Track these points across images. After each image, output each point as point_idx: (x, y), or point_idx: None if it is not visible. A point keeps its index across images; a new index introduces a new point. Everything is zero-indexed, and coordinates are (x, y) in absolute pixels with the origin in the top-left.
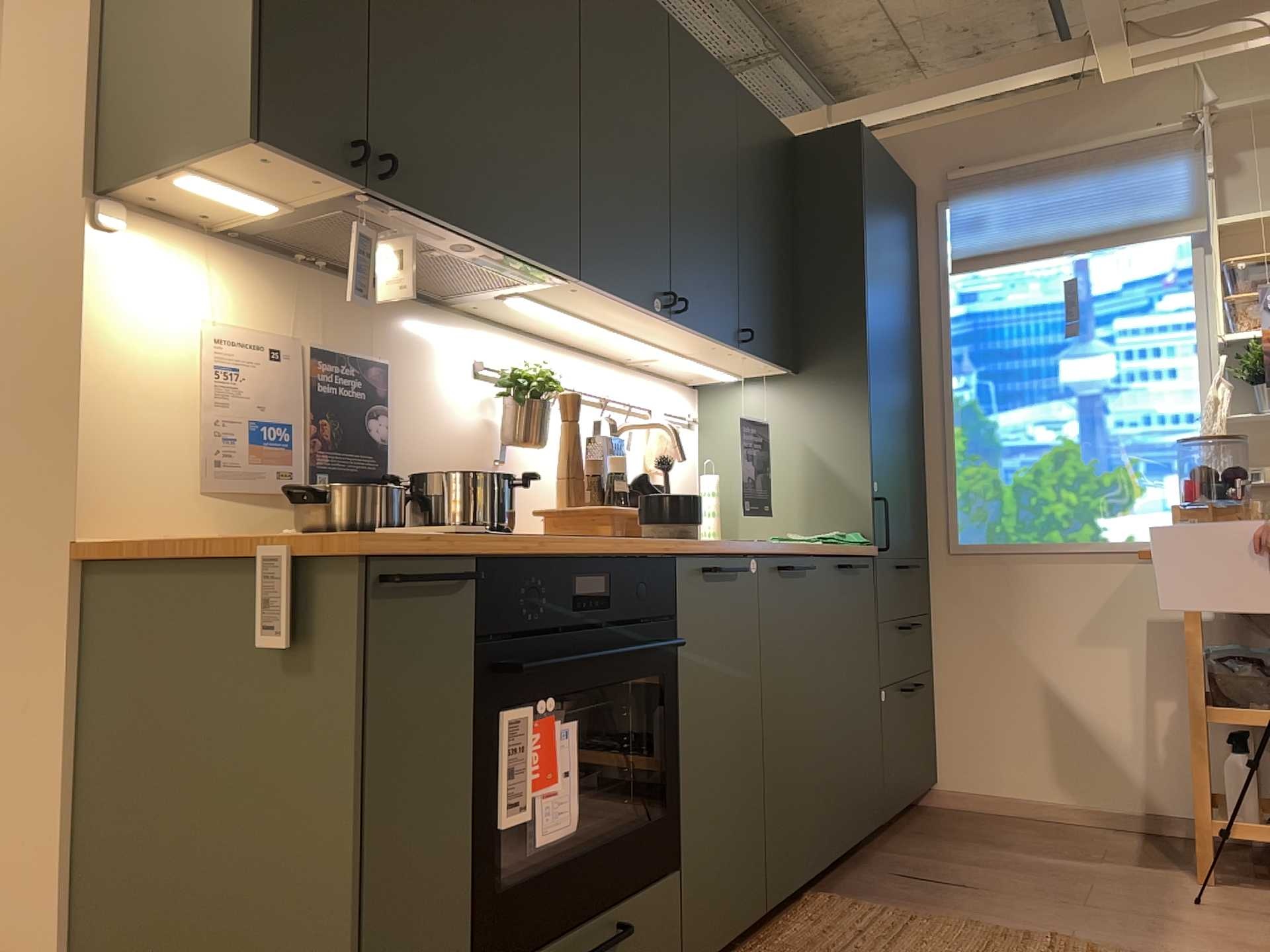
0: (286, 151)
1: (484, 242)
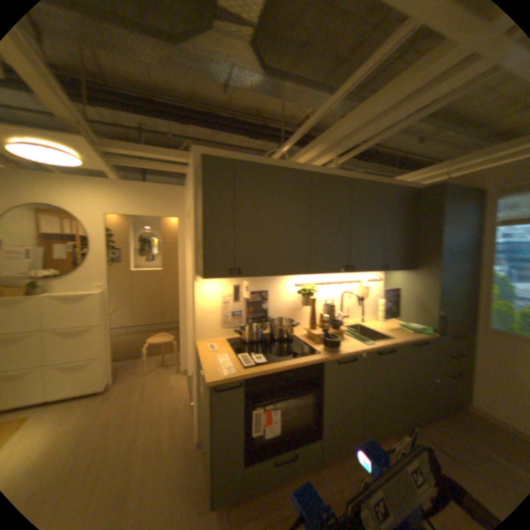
0: (212, 277)
1: (273, 275)
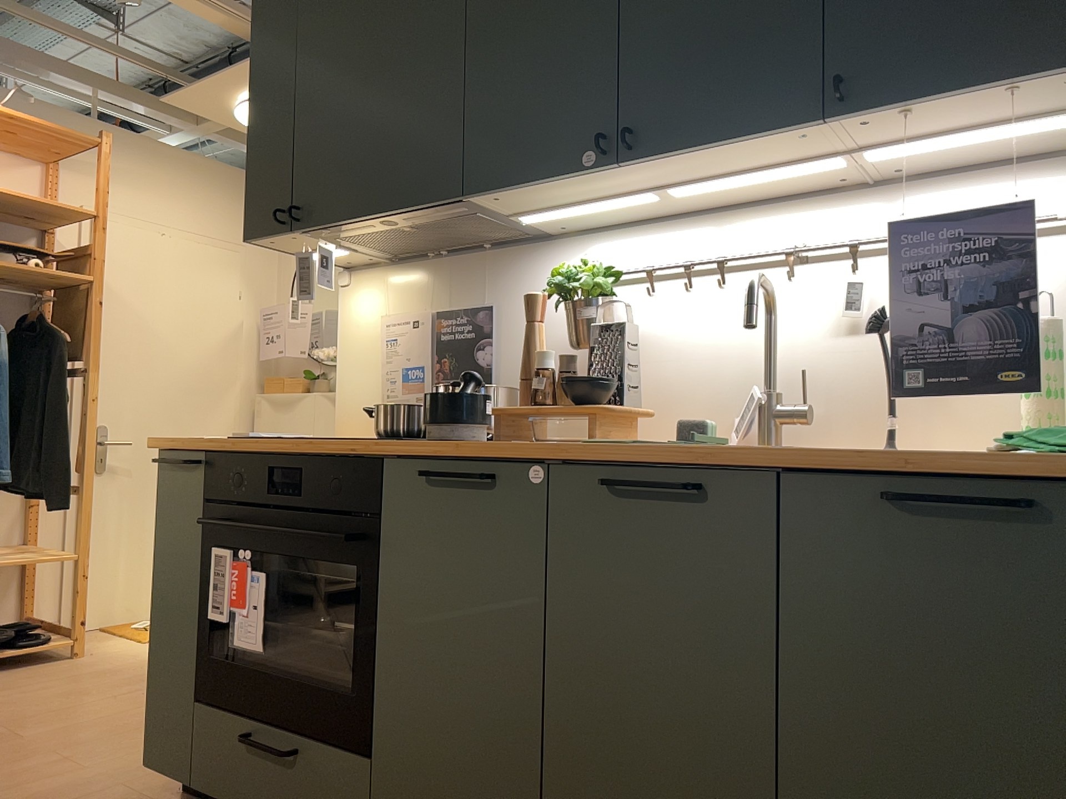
0: (262, 237)
1: (379, 217)
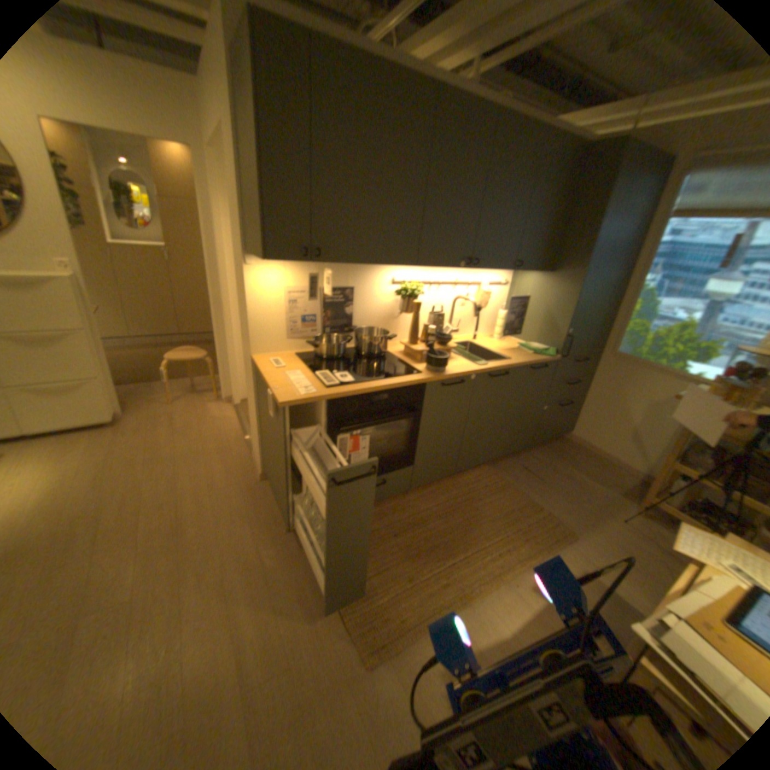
0: (276, 260)
1: (366, 265)
